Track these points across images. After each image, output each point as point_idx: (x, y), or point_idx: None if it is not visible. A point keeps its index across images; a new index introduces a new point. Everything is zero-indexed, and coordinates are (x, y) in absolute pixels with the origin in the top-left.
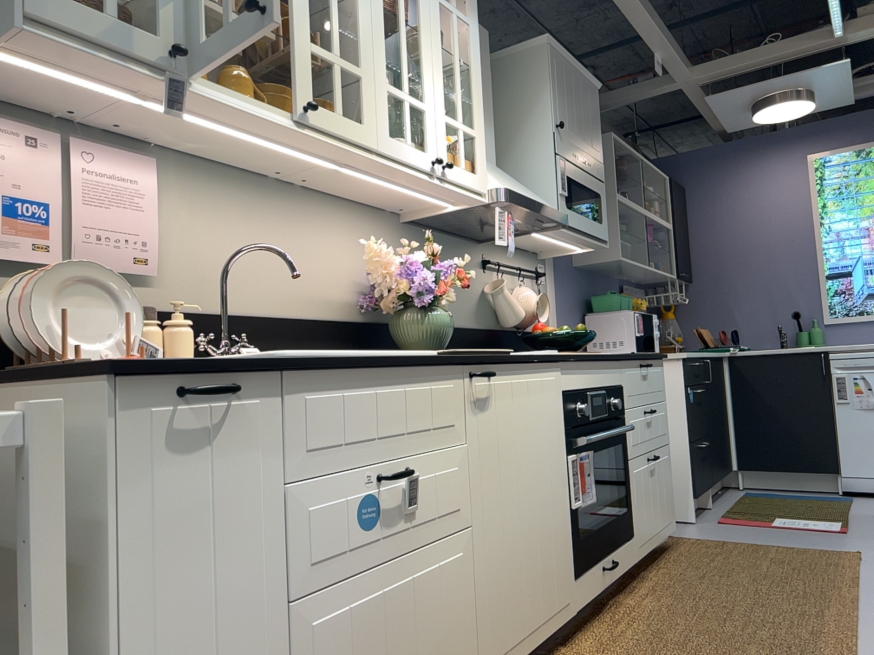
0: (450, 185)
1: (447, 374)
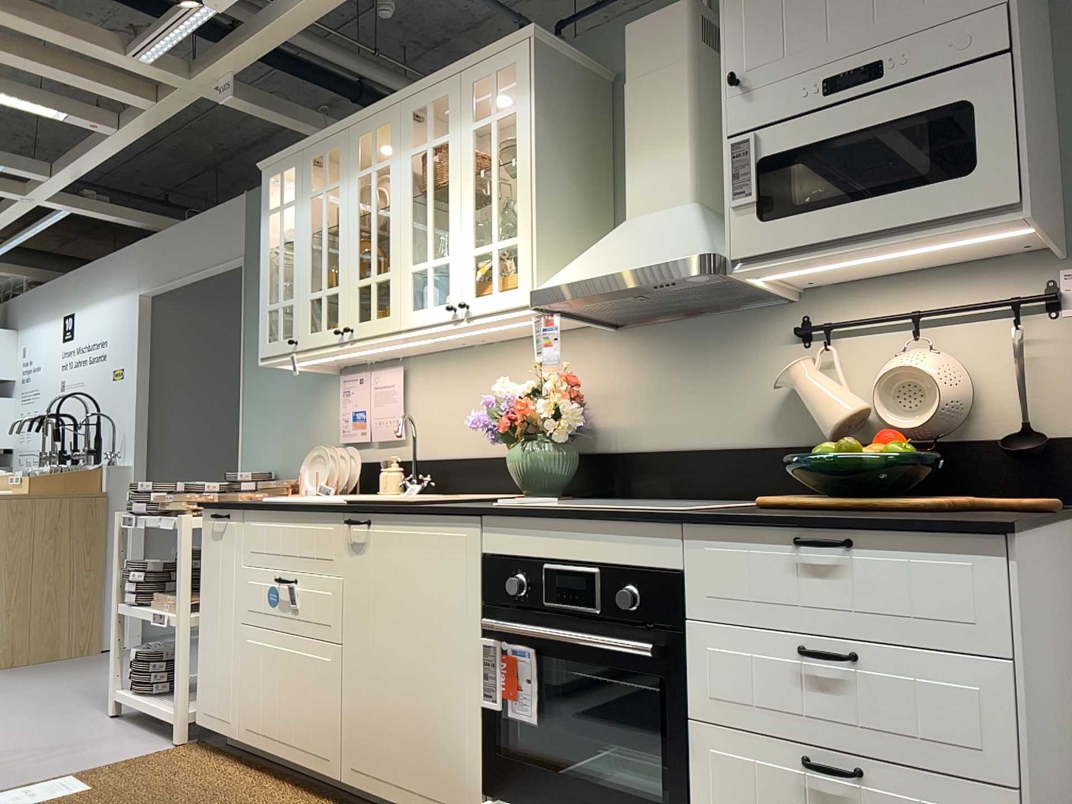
0: (476, 319)
1: (329, 519)
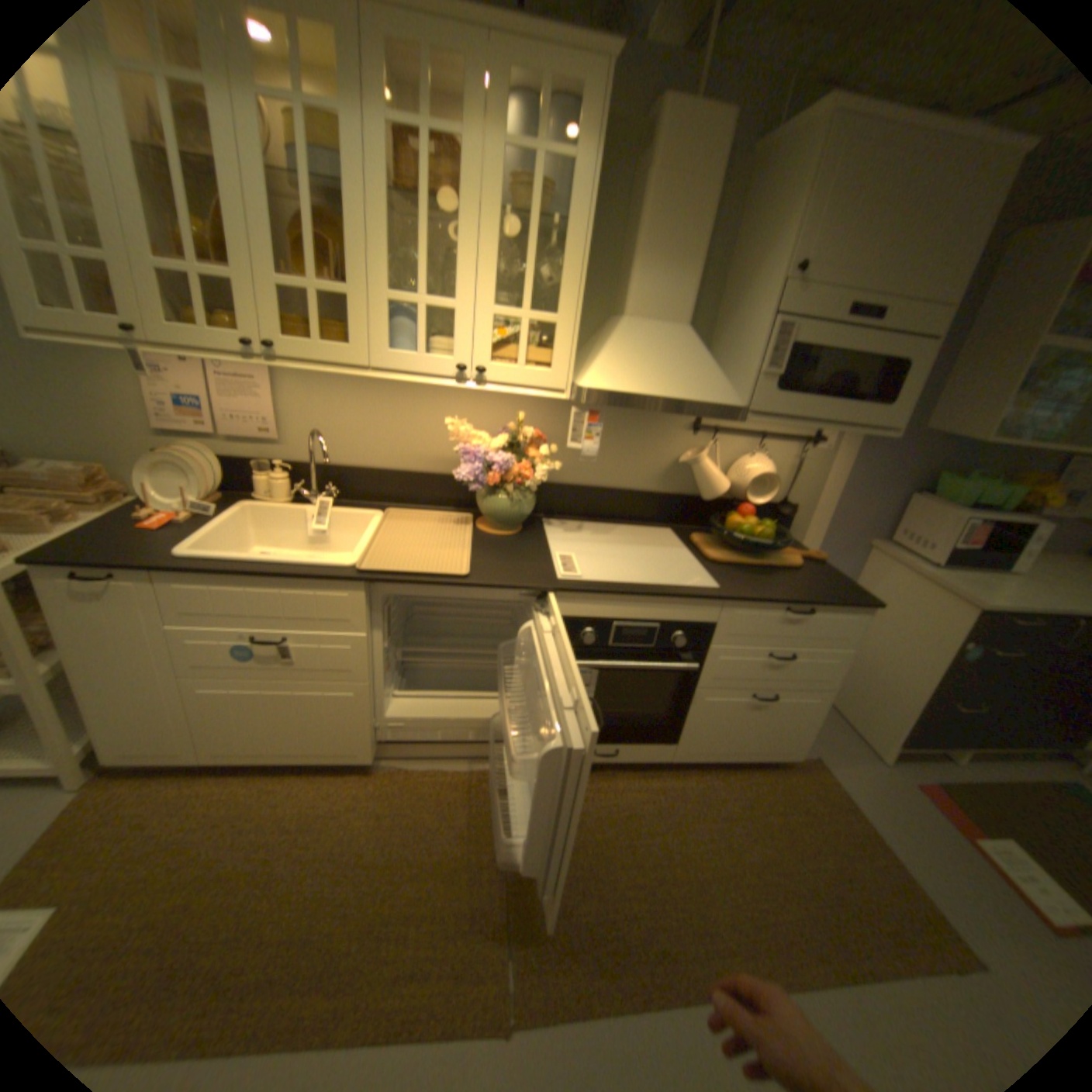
0: (493, 389)
1: (341, 587)
